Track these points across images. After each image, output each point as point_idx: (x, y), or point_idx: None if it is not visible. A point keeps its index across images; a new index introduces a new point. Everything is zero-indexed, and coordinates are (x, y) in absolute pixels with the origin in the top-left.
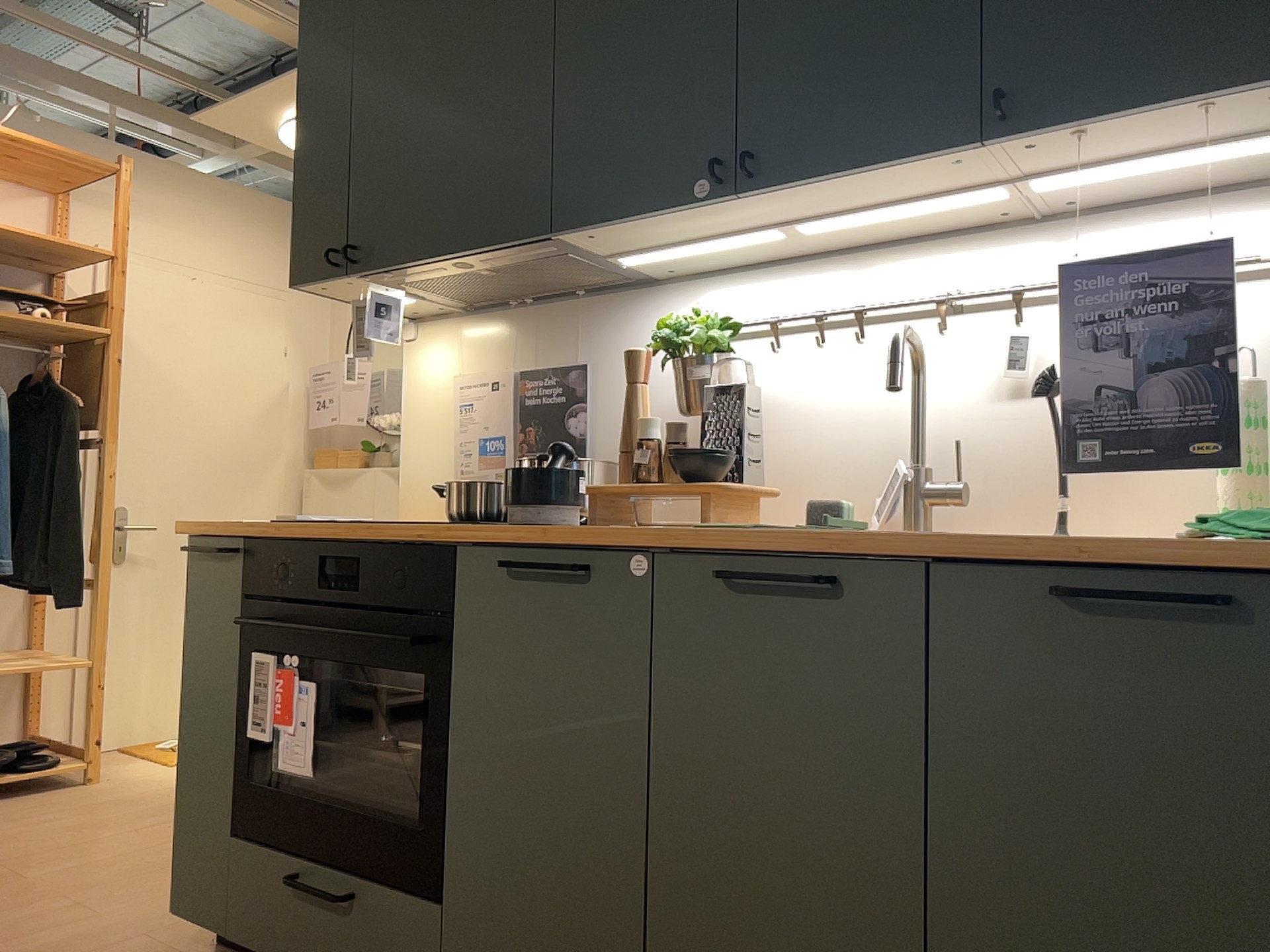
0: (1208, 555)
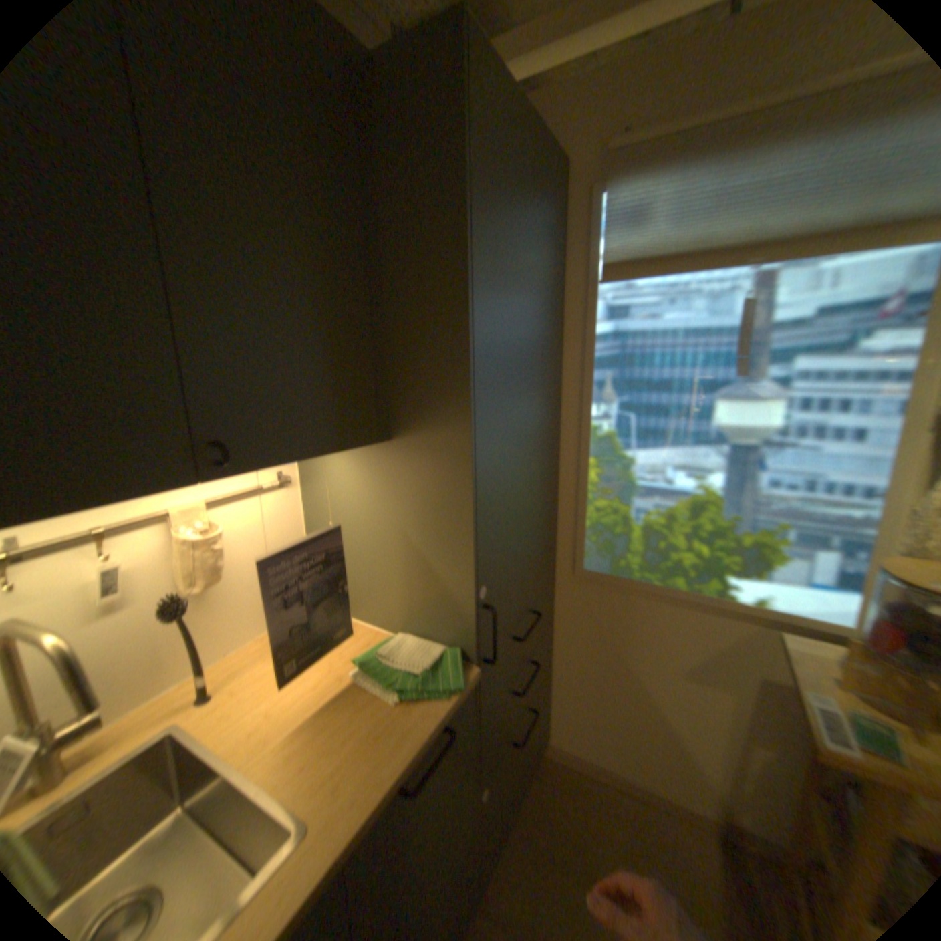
0: (446, 721)
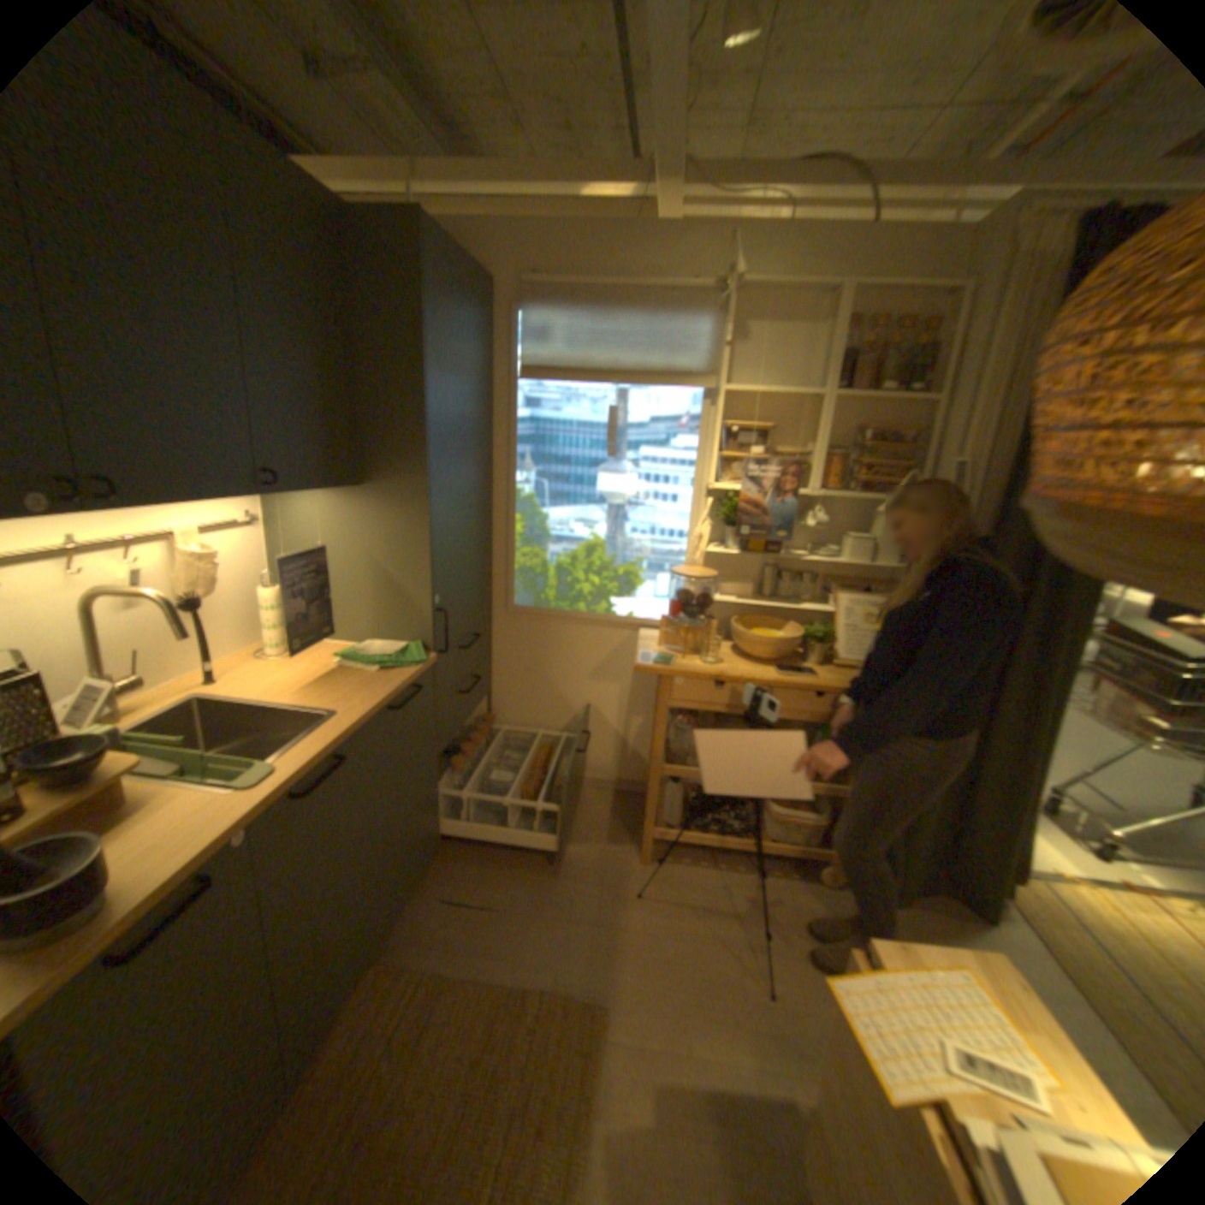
0: (416, 677)
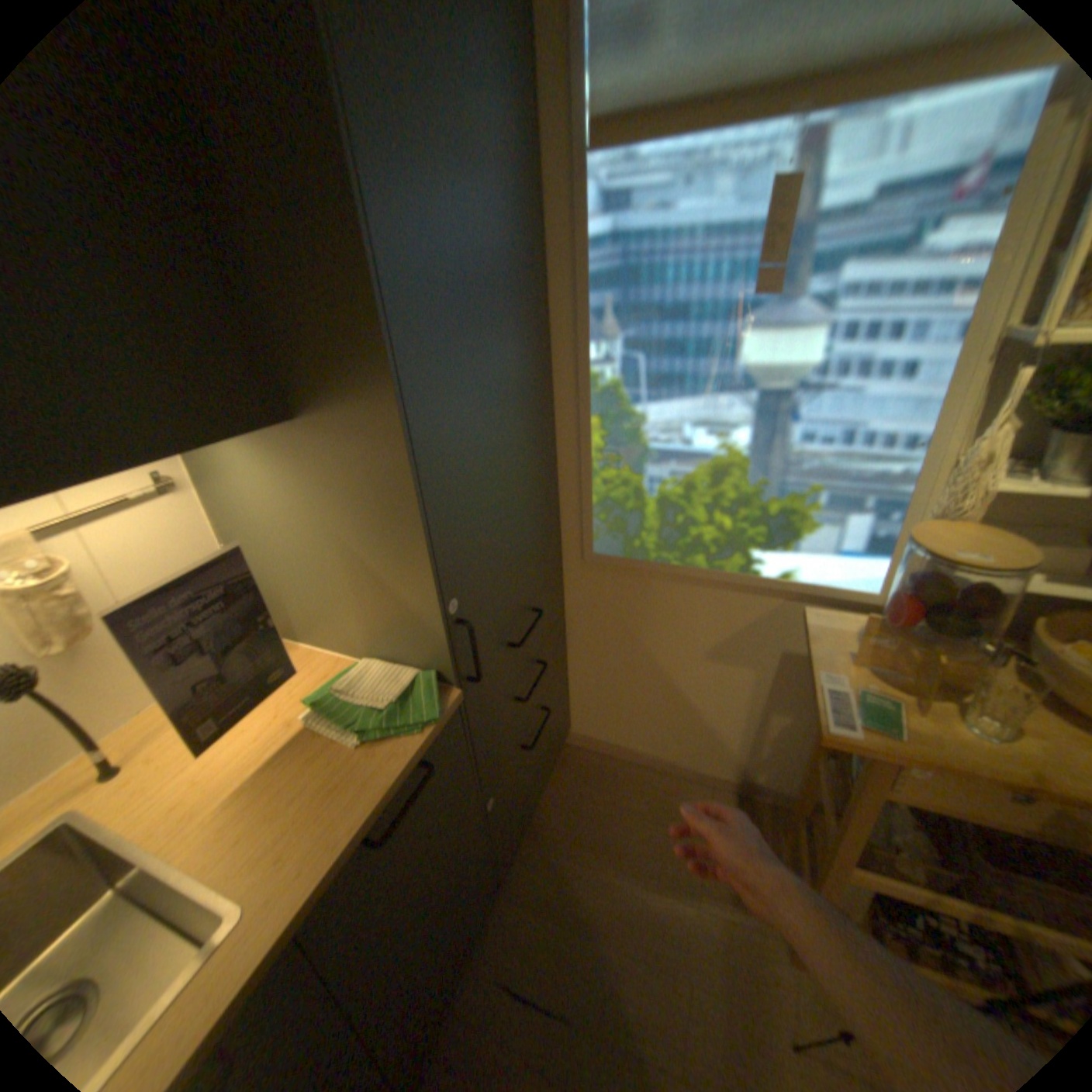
0: (418, 759)
